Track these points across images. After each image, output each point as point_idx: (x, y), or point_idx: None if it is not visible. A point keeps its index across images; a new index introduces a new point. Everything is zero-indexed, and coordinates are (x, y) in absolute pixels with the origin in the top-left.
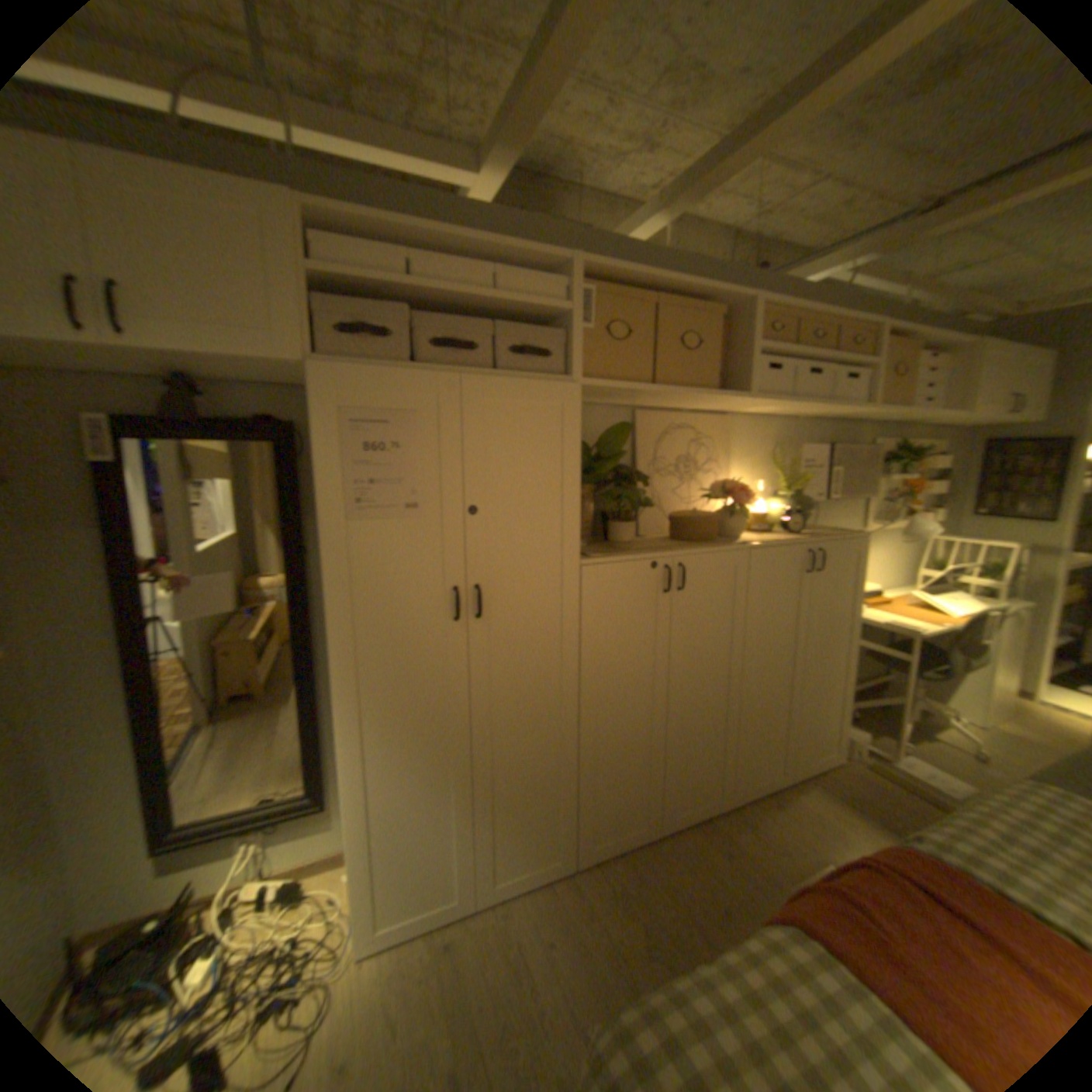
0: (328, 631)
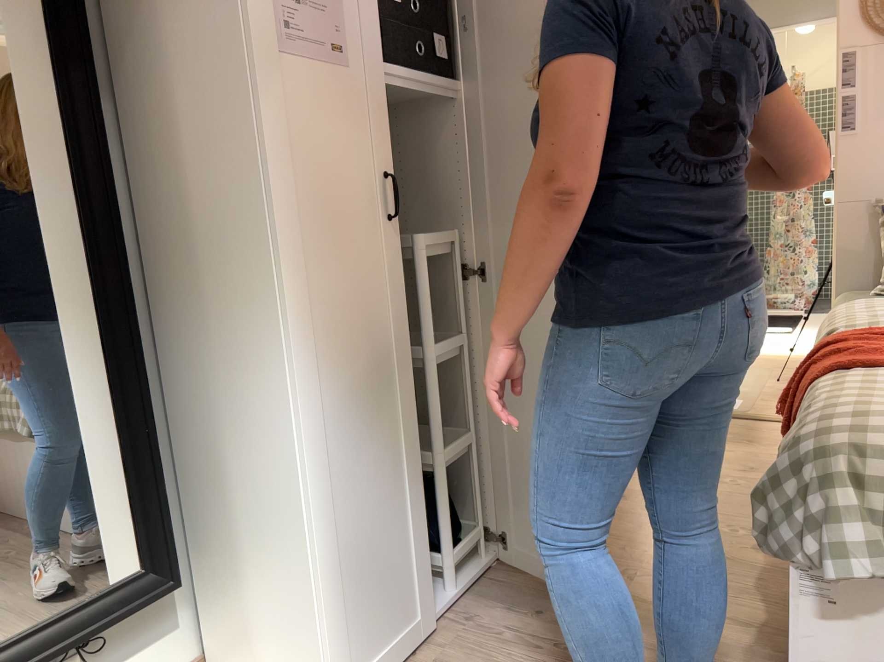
0: (264, 213)
